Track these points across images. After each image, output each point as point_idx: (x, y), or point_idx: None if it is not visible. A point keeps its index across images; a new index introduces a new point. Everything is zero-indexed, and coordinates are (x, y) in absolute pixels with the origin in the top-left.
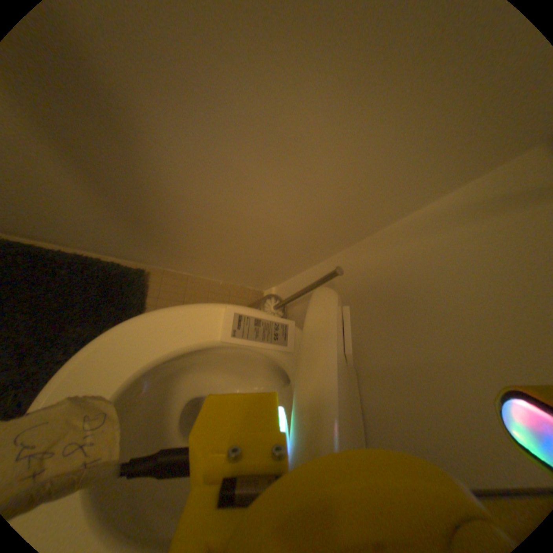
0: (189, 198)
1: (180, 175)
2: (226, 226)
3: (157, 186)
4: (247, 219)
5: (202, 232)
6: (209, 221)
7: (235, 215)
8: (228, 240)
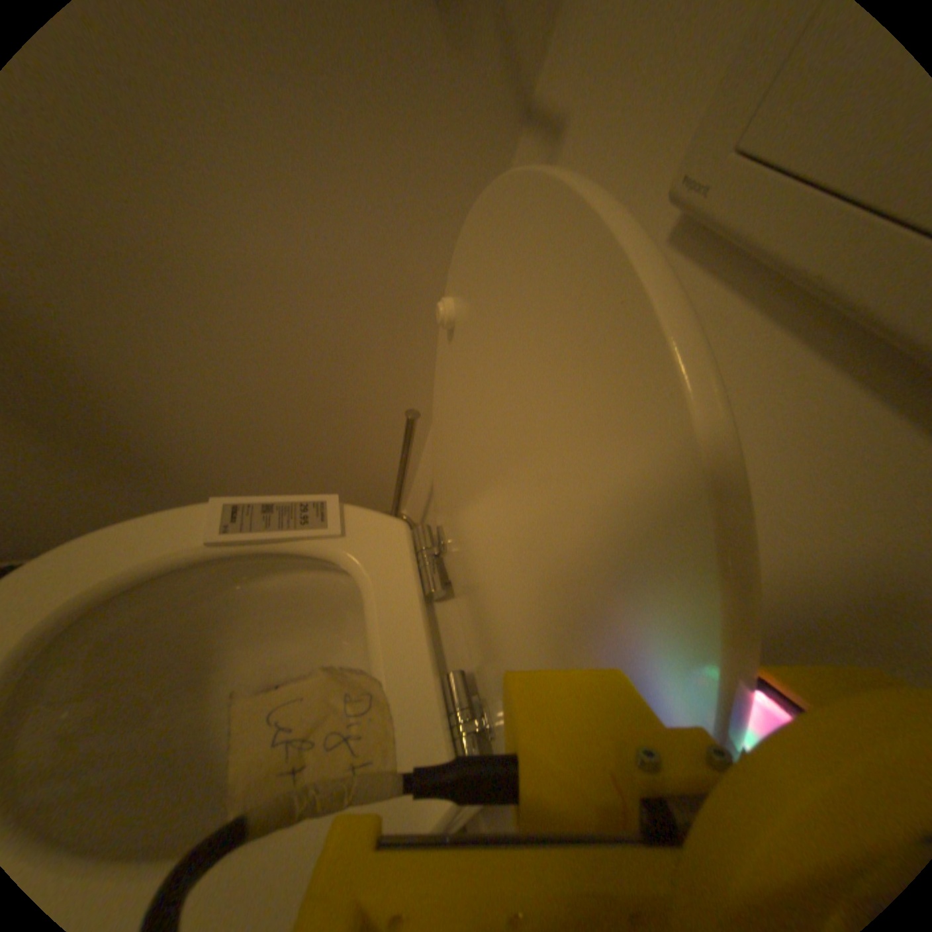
0: (165, 399)
1: (129, 369)
2: (245, 425)
3: (114, 398)
4: (262, 401)
5: (222, 448)
6: (217, 425)
7: (242, 400)
8: (266, 447)
